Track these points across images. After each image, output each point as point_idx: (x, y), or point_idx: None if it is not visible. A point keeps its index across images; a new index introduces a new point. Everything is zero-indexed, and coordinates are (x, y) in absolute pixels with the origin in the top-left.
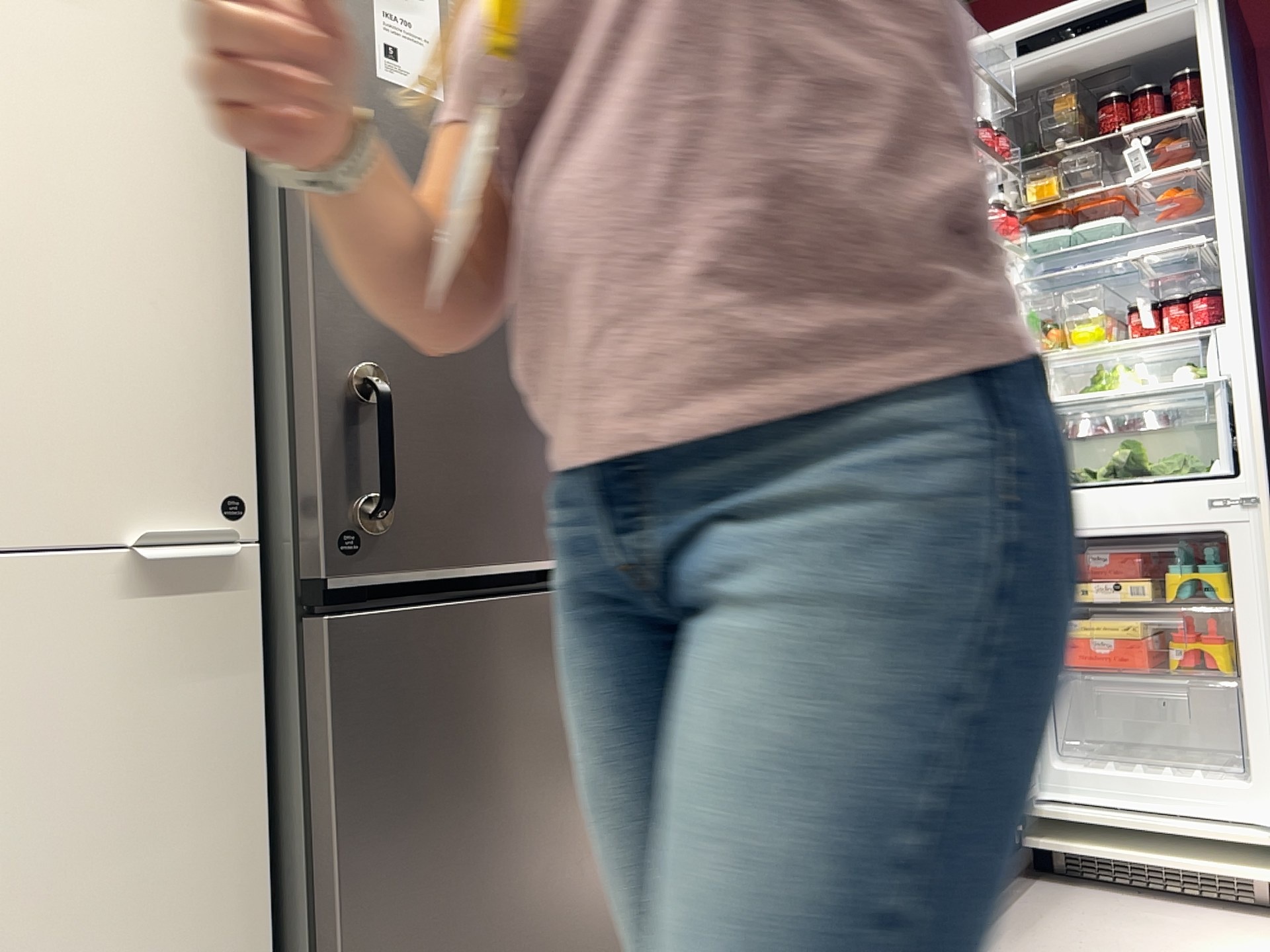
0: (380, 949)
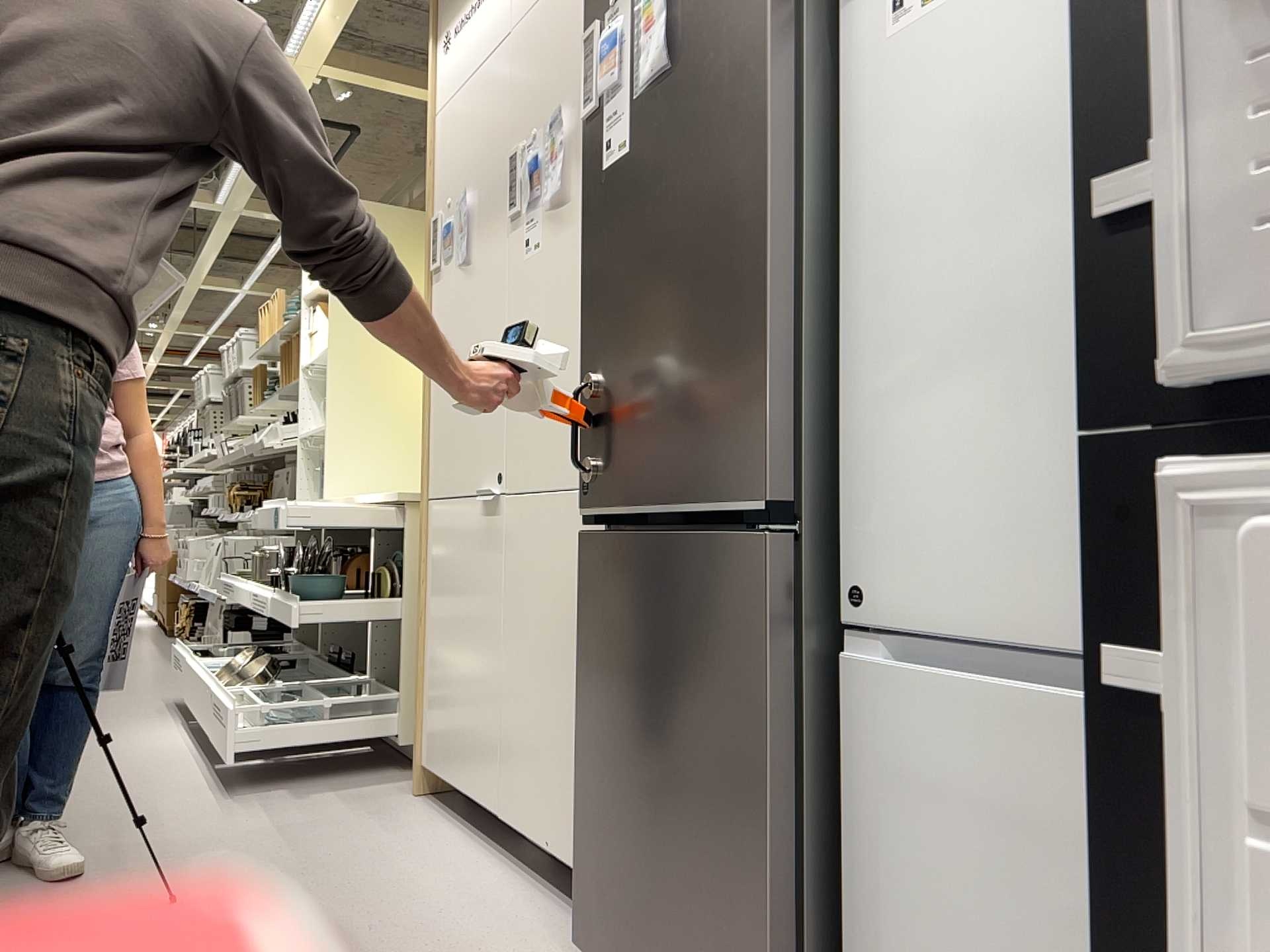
0: (588, 746)
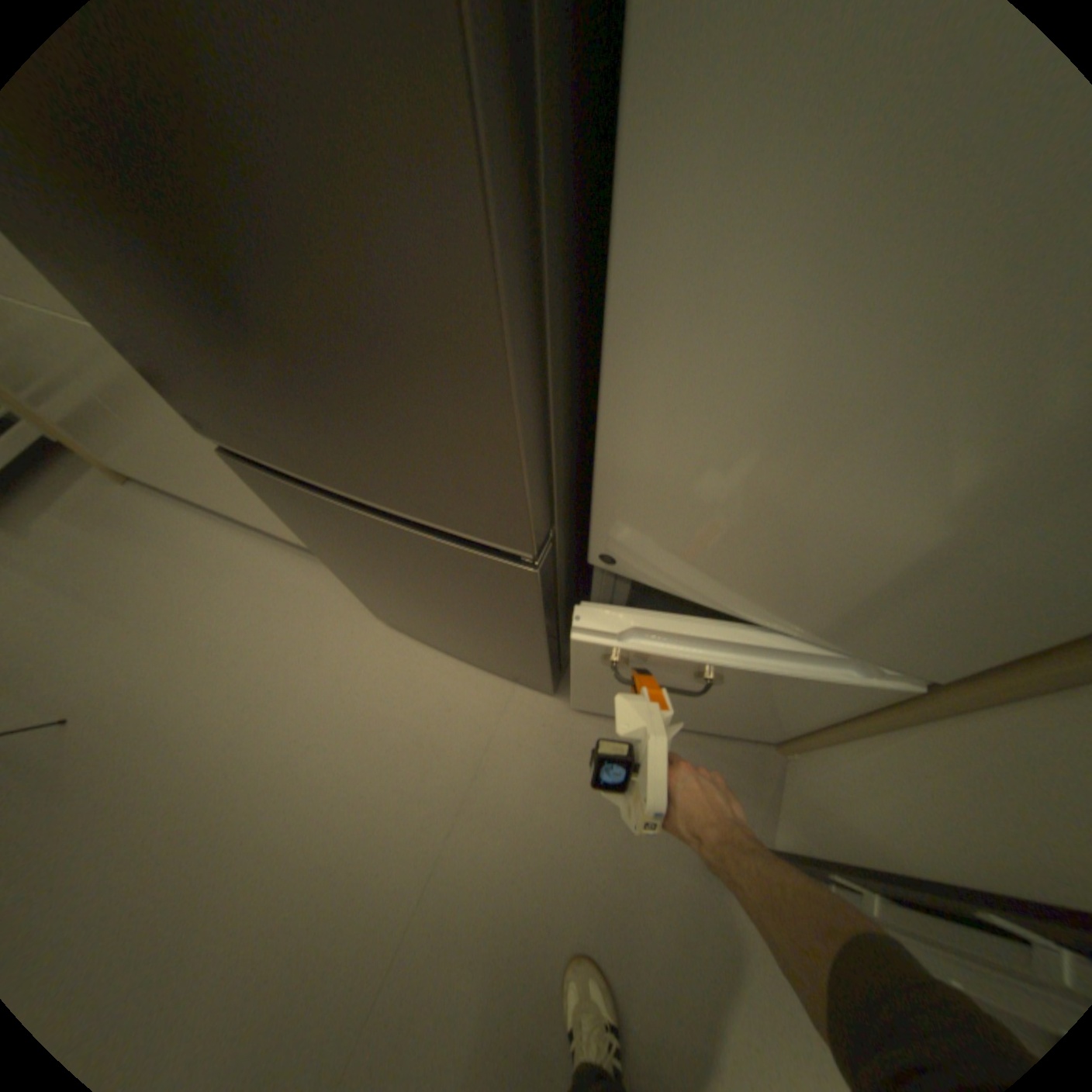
0: (338, 567)
